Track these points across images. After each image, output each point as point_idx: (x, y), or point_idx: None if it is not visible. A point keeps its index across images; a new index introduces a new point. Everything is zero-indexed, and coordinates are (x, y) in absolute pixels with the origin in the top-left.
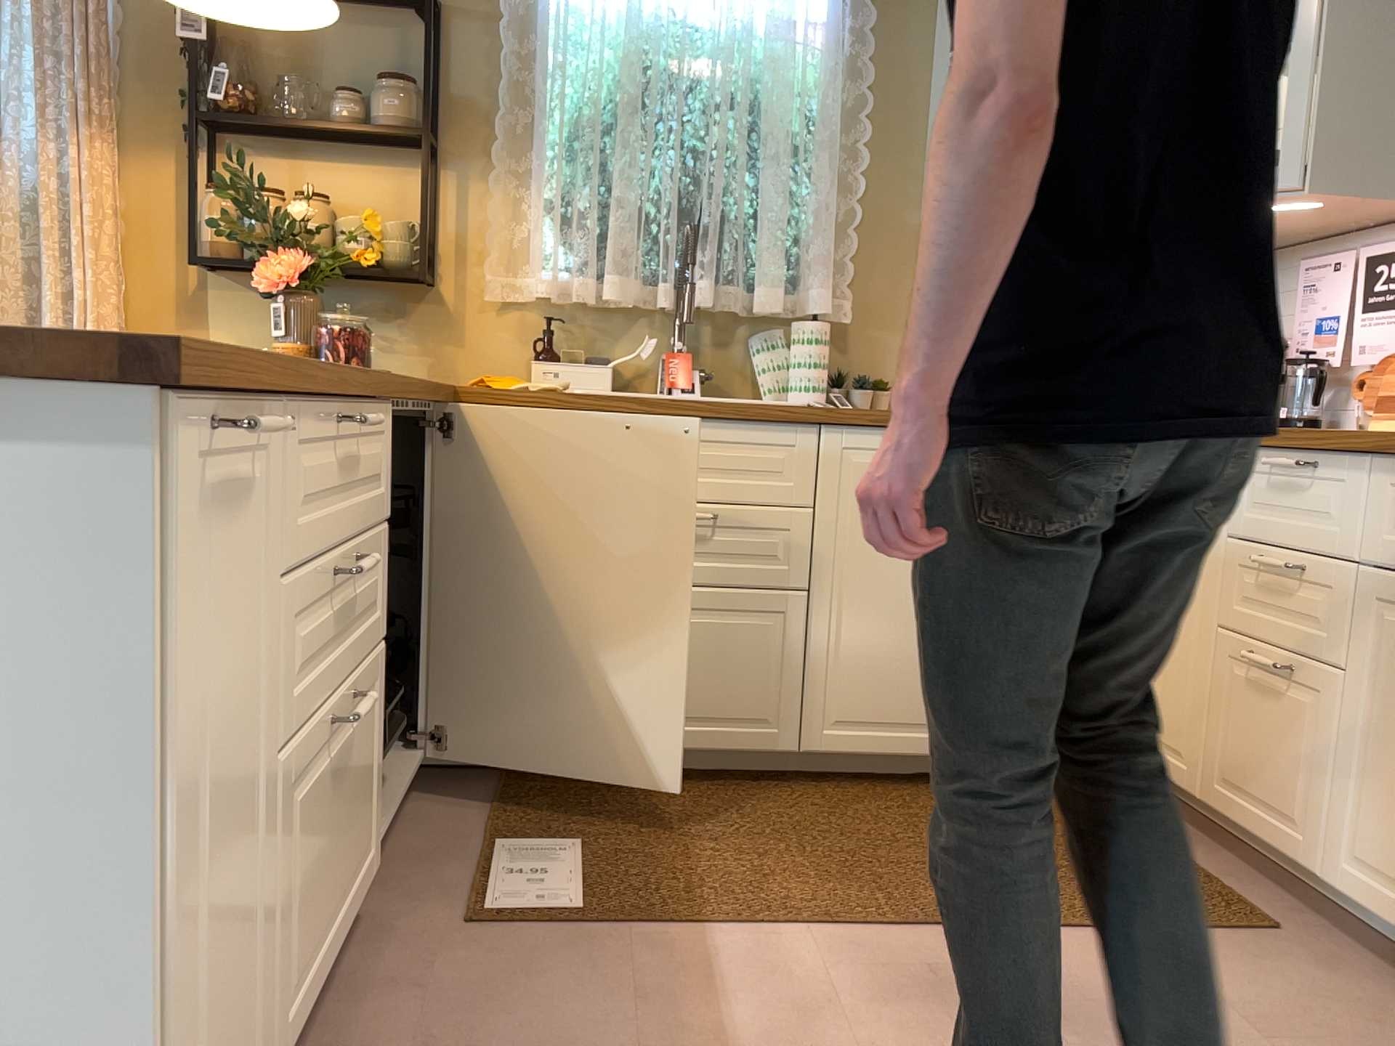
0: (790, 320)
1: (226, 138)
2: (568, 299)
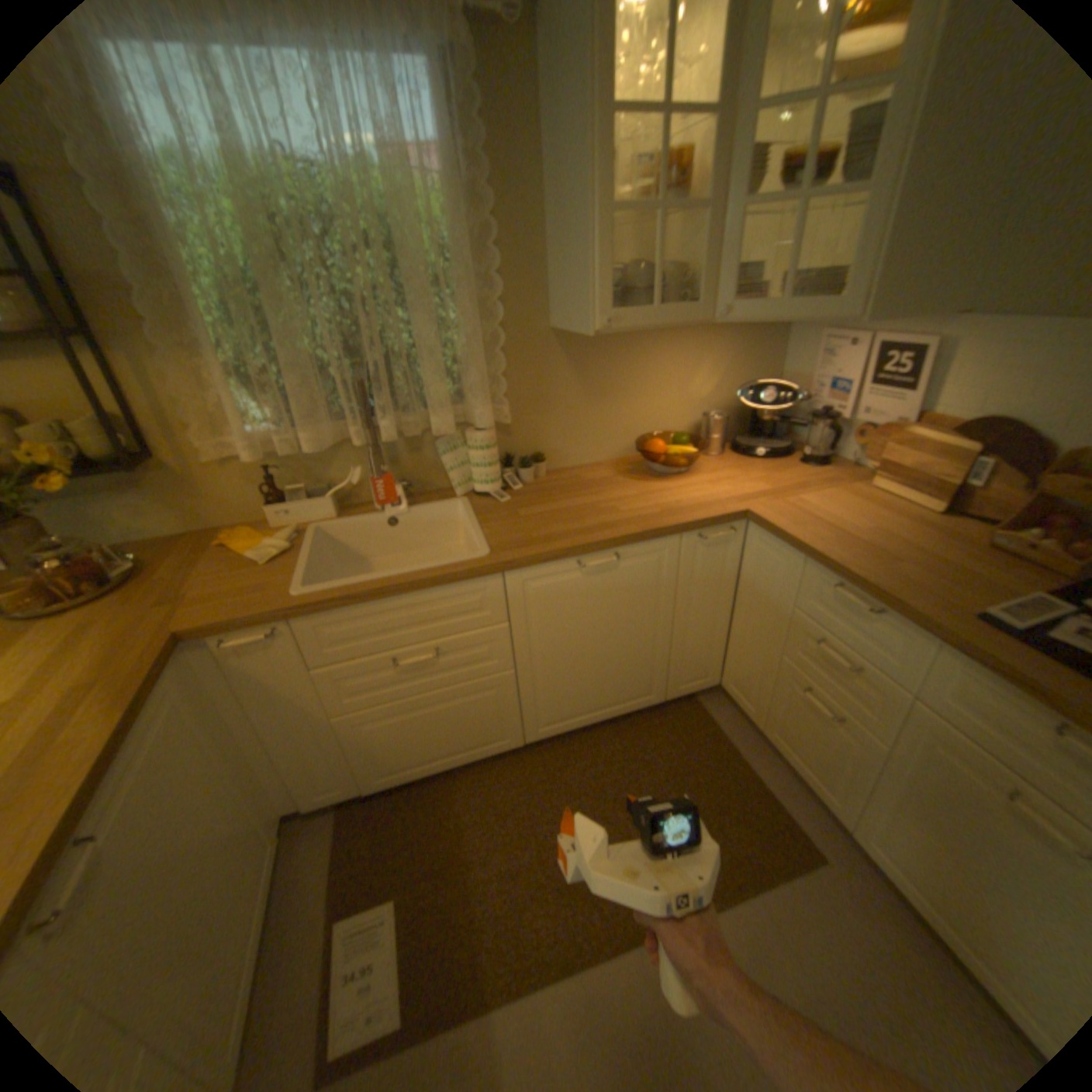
0: (463, 423)
1: None
2: (275, 448)
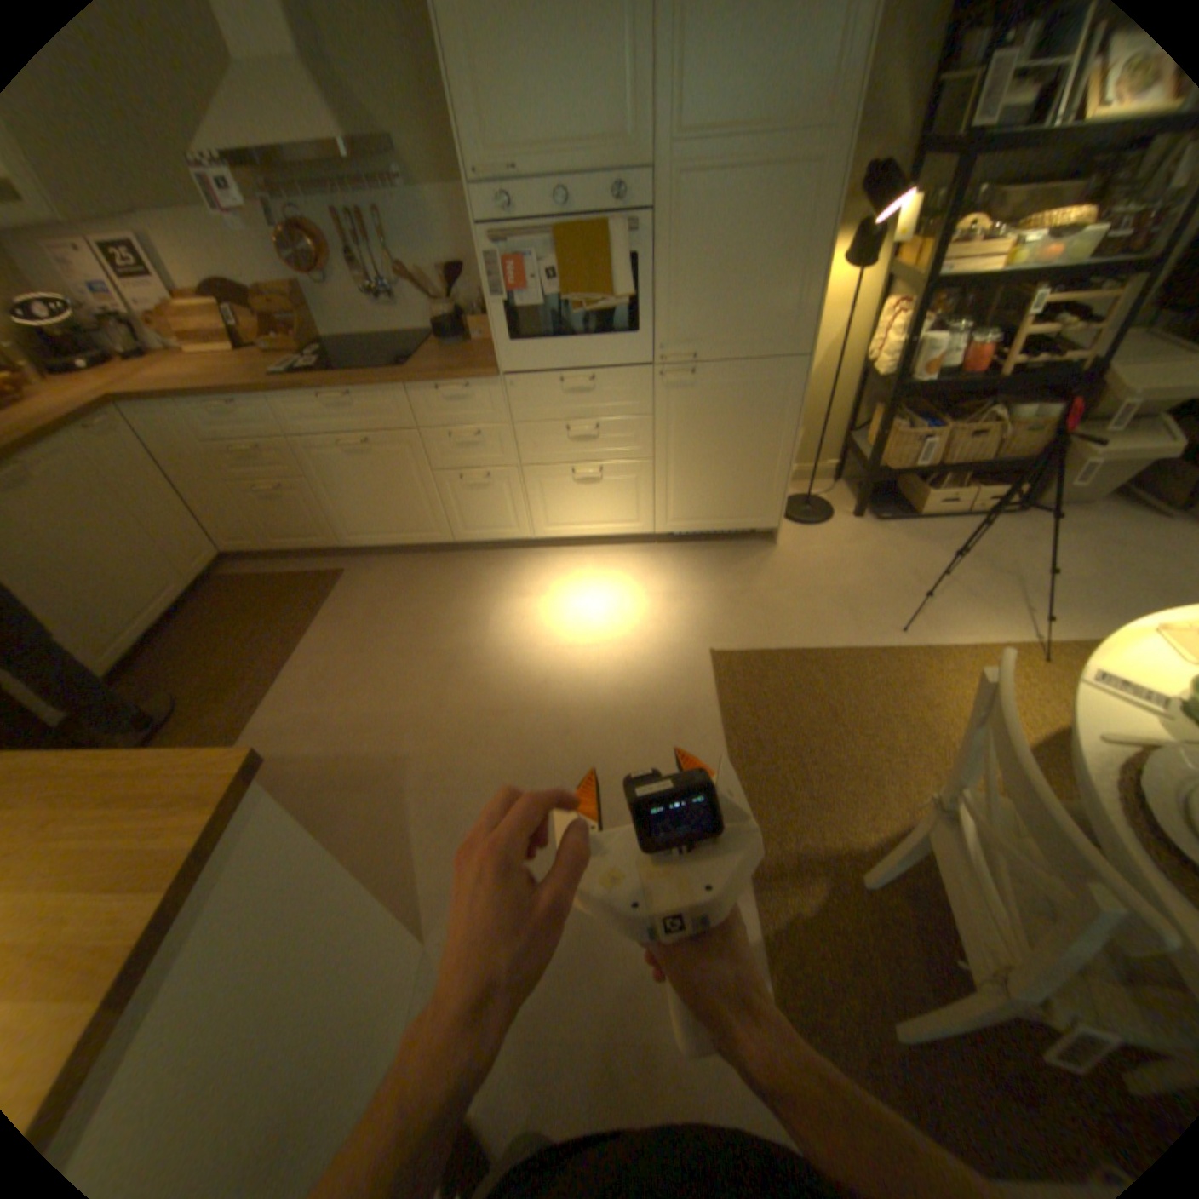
0: None
1: None
2: None
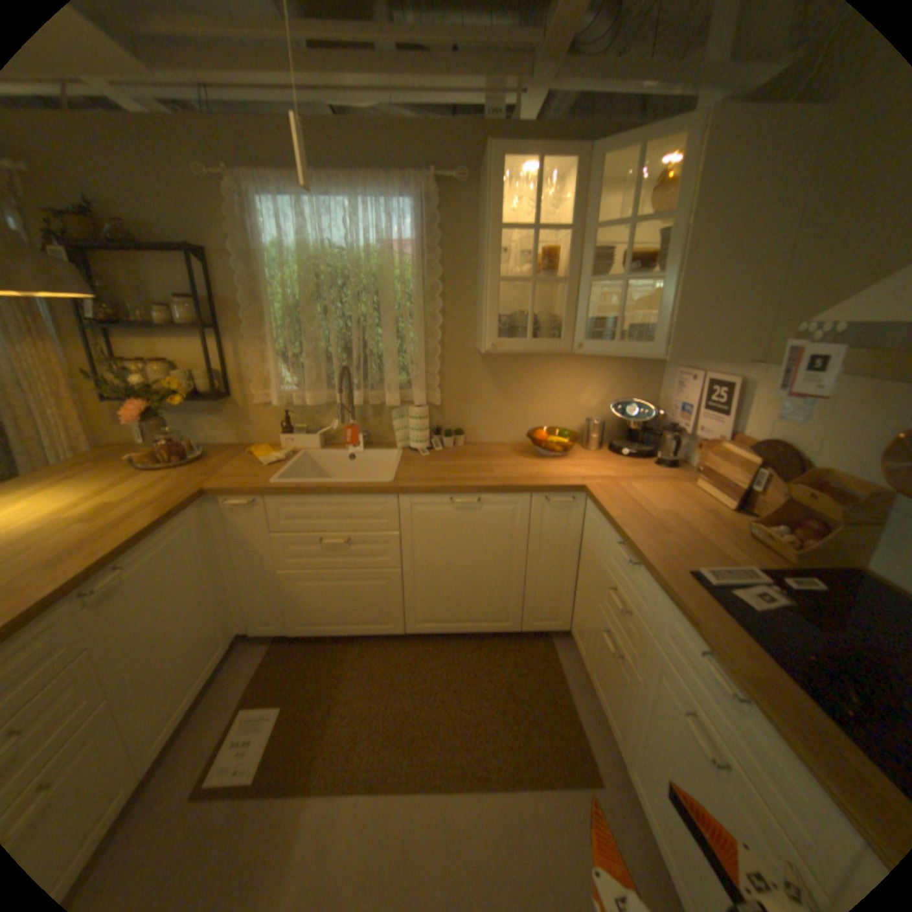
0: (410, 402)
1: (108, 329)
2: (294, 401)
